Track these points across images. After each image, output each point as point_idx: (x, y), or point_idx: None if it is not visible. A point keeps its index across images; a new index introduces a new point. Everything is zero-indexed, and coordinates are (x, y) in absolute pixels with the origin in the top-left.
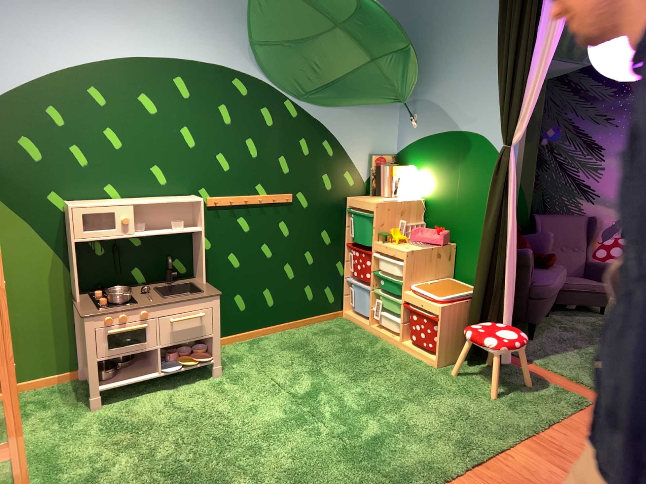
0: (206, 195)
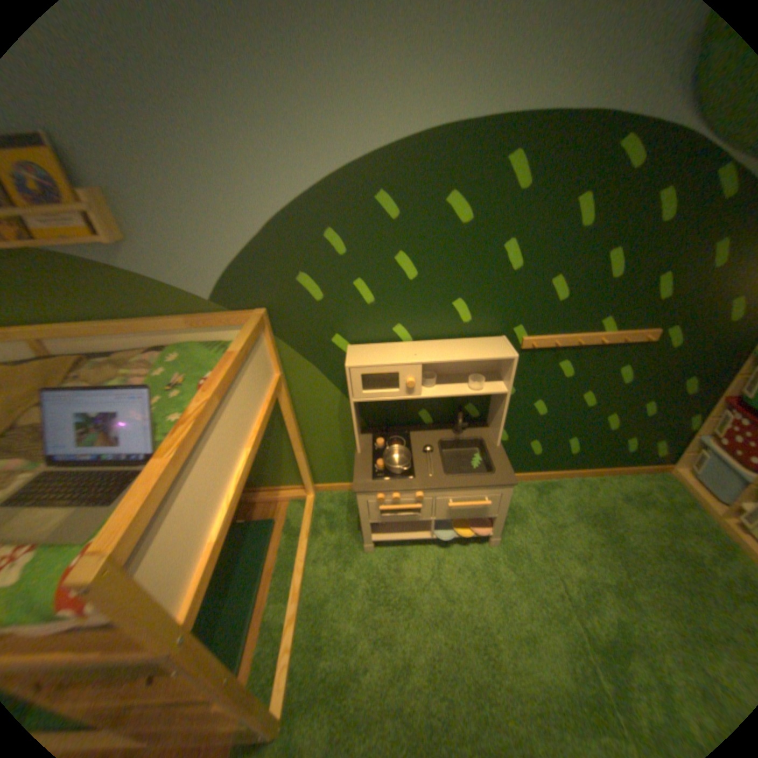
0: (523, 335)
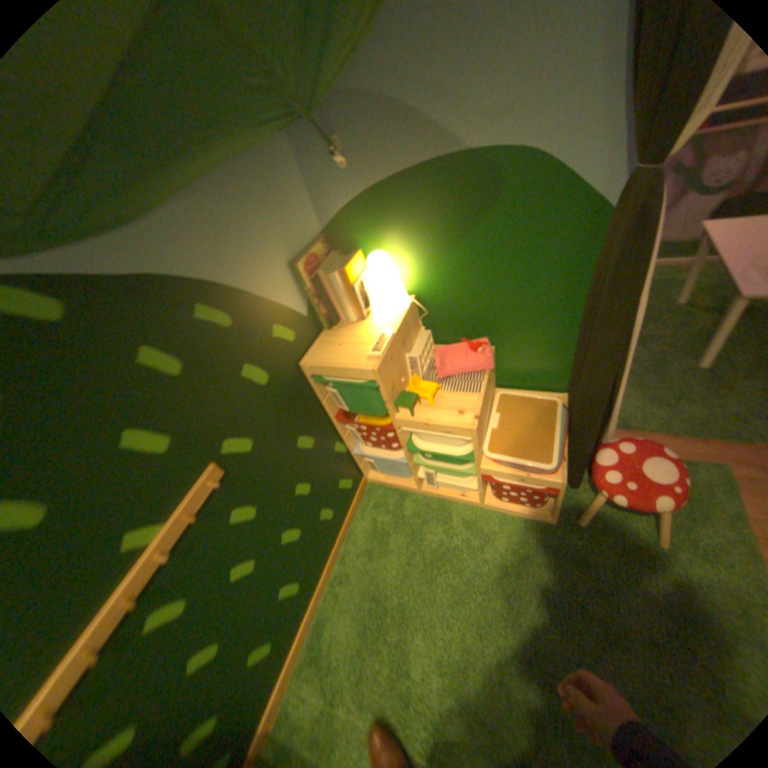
0: None
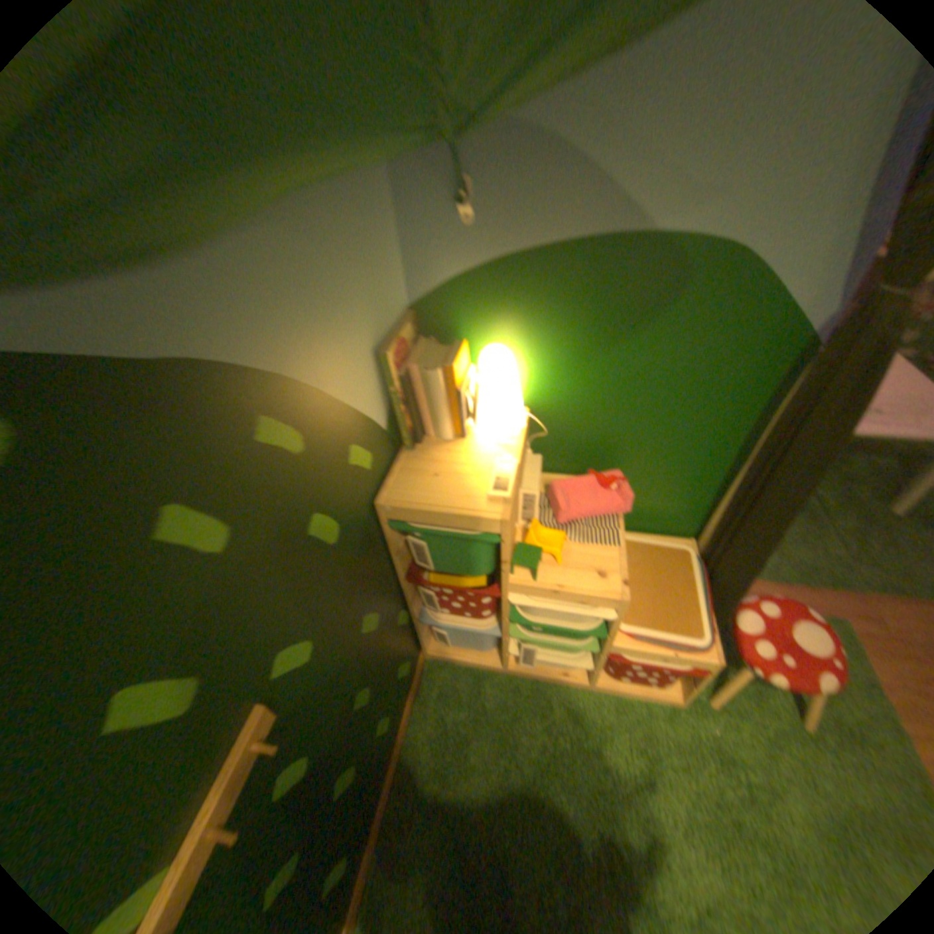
0: None
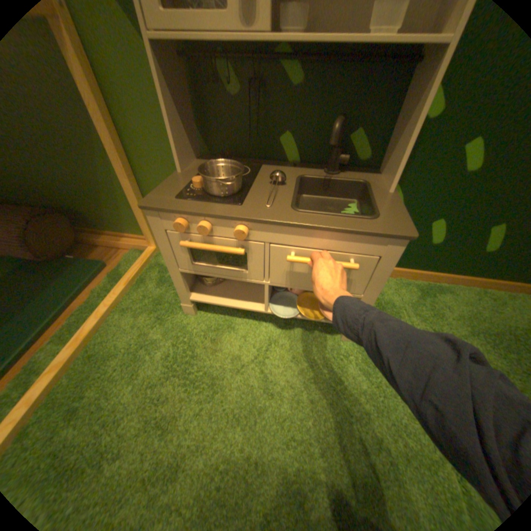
0: None
